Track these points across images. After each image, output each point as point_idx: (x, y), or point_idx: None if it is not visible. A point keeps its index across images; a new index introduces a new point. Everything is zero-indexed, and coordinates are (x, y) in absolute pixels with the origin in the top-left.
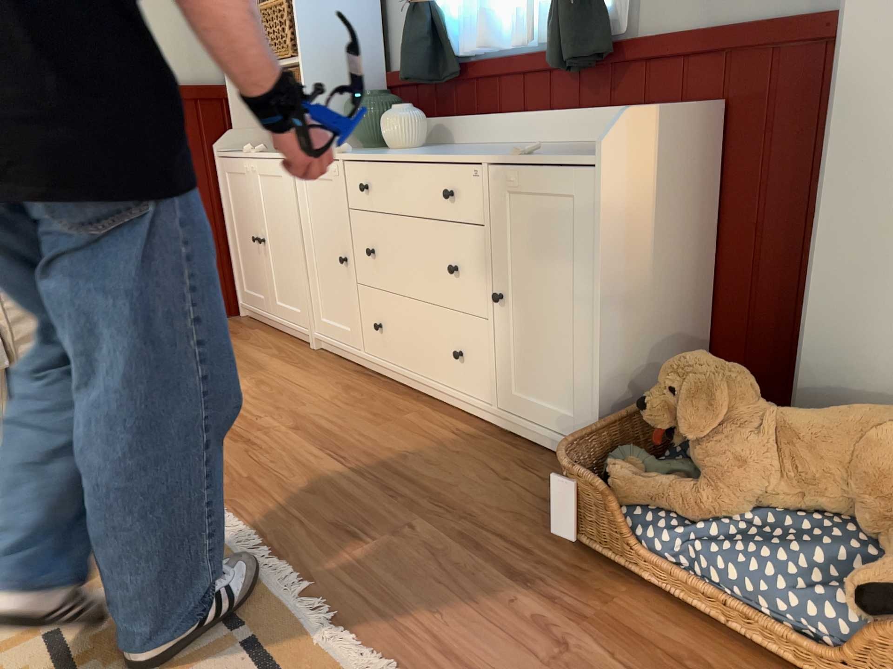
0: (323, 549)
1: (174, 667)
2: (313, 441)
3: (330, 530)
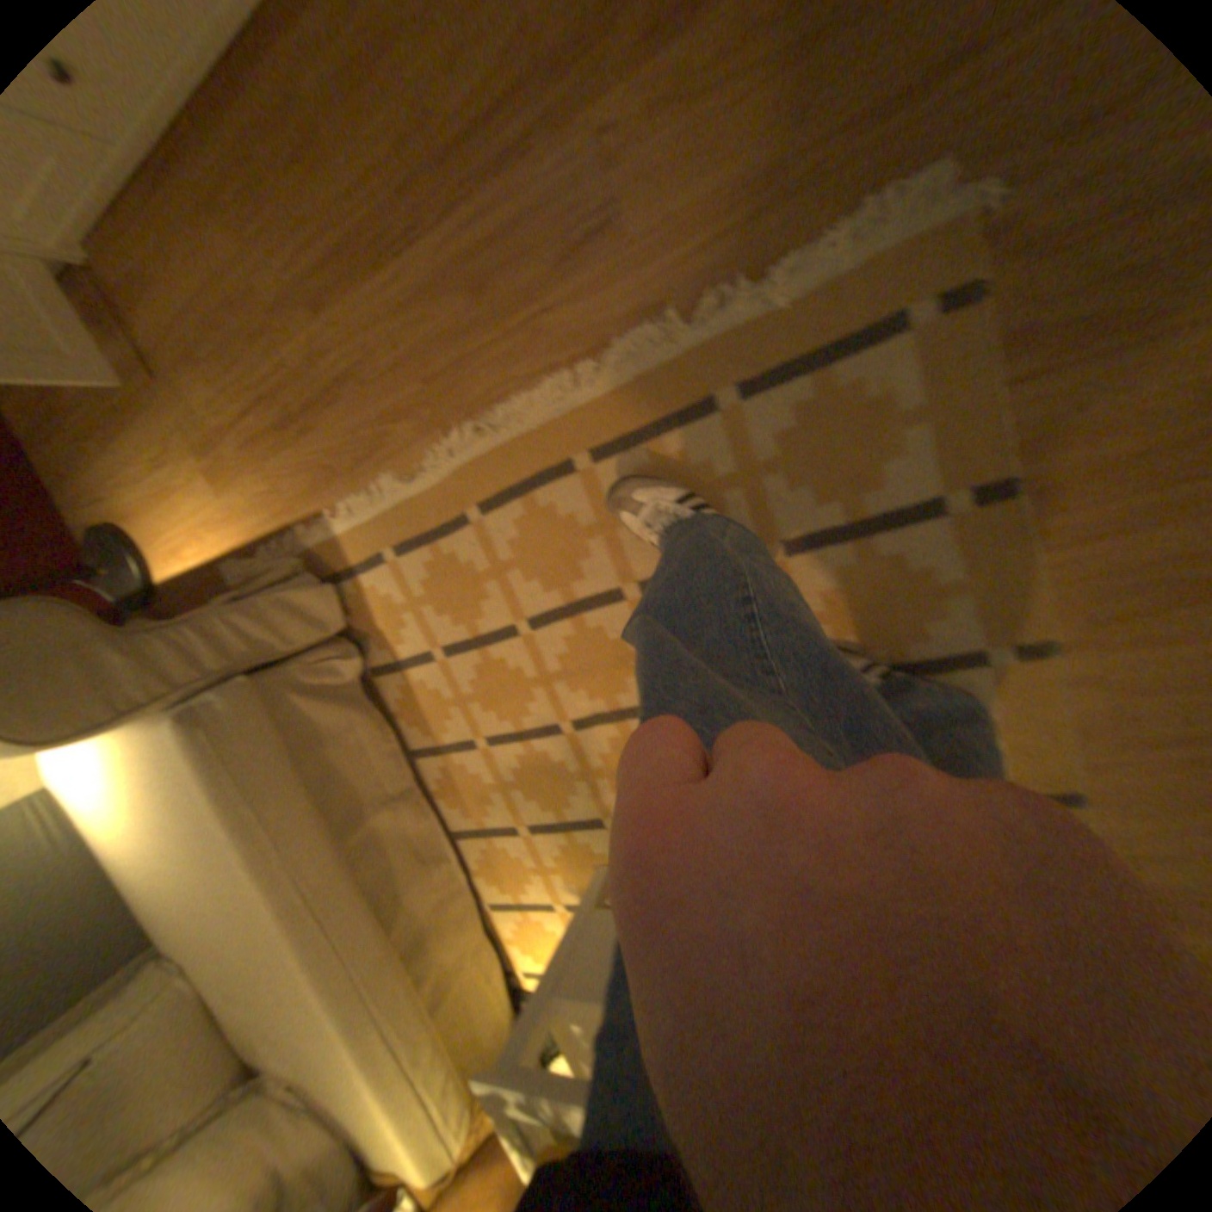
0: (607, 280)
1: (742, 470)
2: (353, 275)
3: (568, 265)
